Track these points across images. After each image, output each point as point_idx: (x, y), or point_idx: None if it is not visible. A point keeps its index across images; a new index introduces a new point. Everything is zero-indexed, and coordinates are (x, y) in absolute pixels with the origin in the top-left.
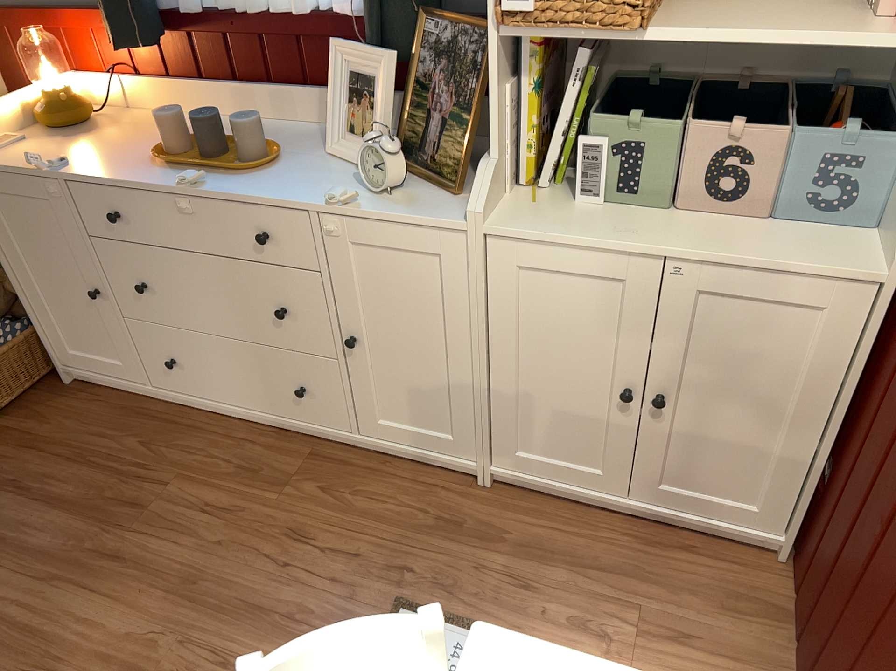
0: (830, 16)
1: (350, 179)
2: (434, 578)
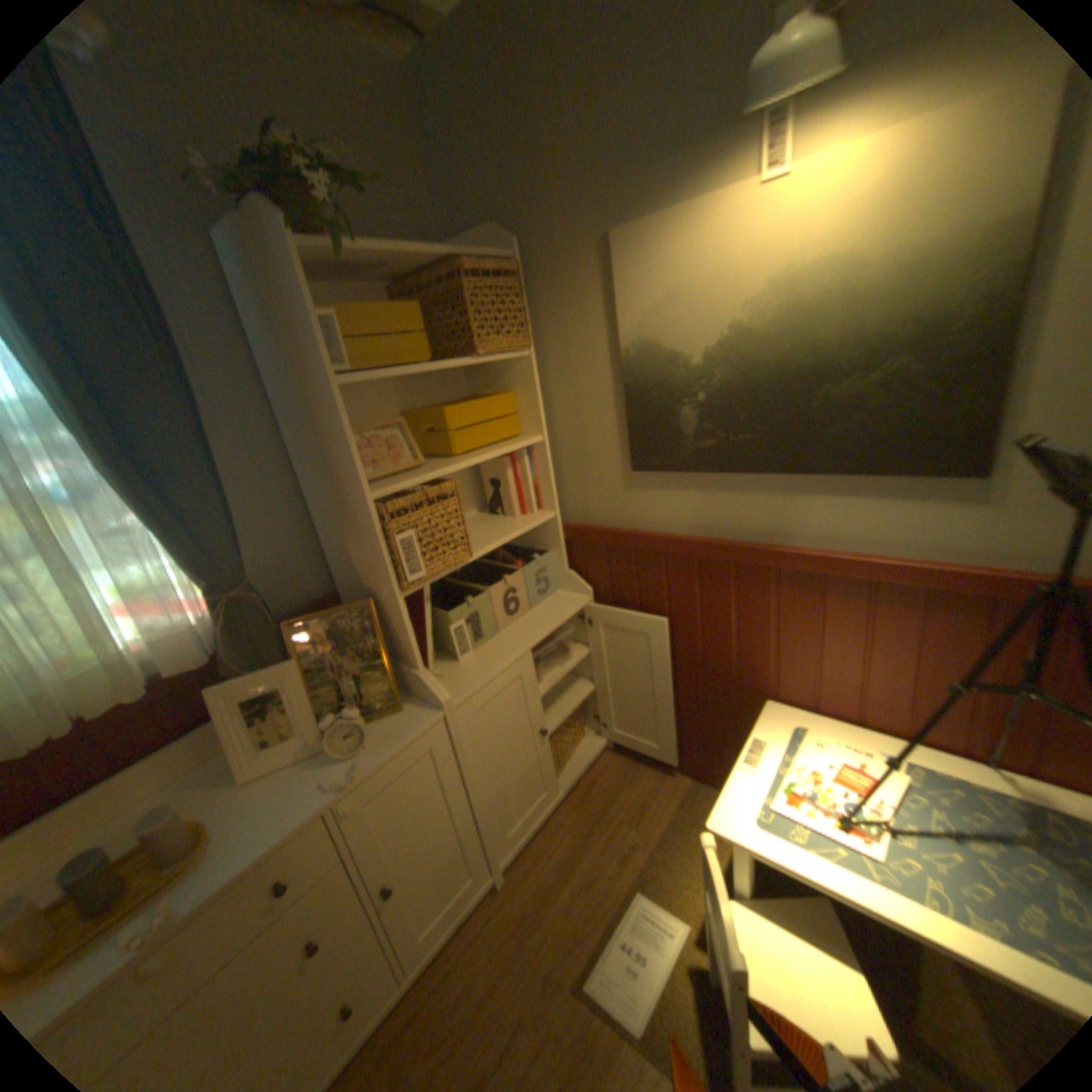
0: (494, 521)
1: (301, 775)
2: (566, 955)
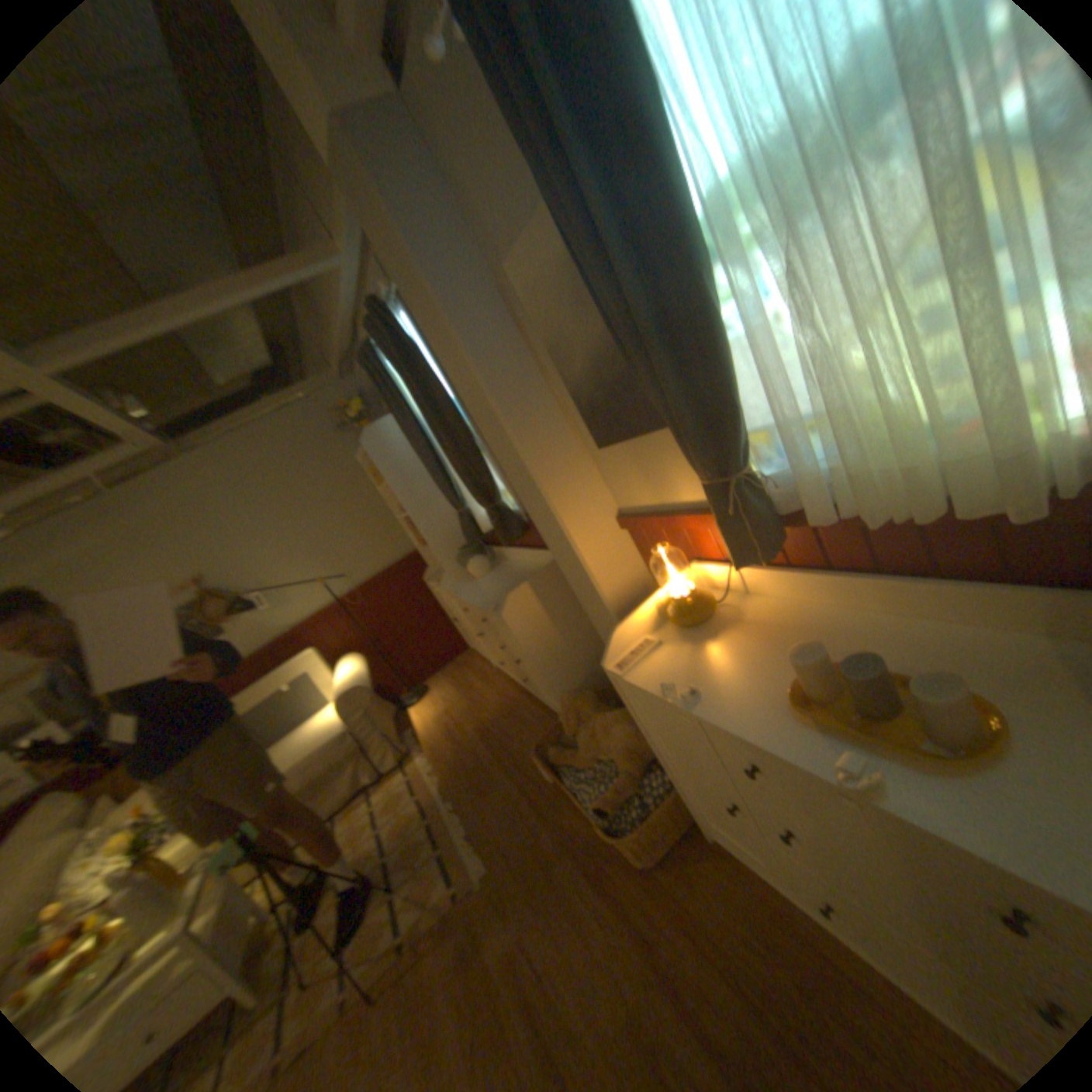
0: None
1: None
2: None
